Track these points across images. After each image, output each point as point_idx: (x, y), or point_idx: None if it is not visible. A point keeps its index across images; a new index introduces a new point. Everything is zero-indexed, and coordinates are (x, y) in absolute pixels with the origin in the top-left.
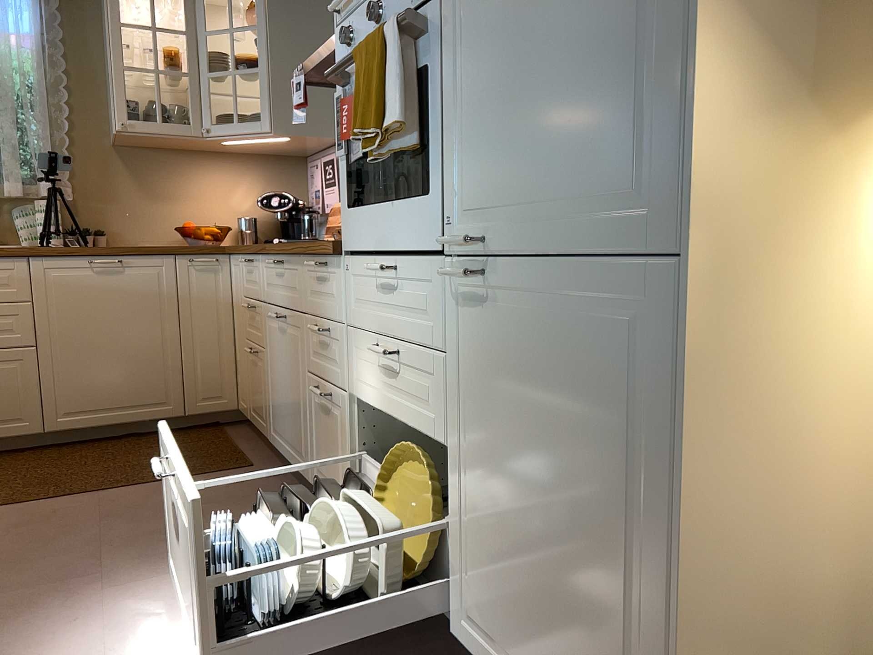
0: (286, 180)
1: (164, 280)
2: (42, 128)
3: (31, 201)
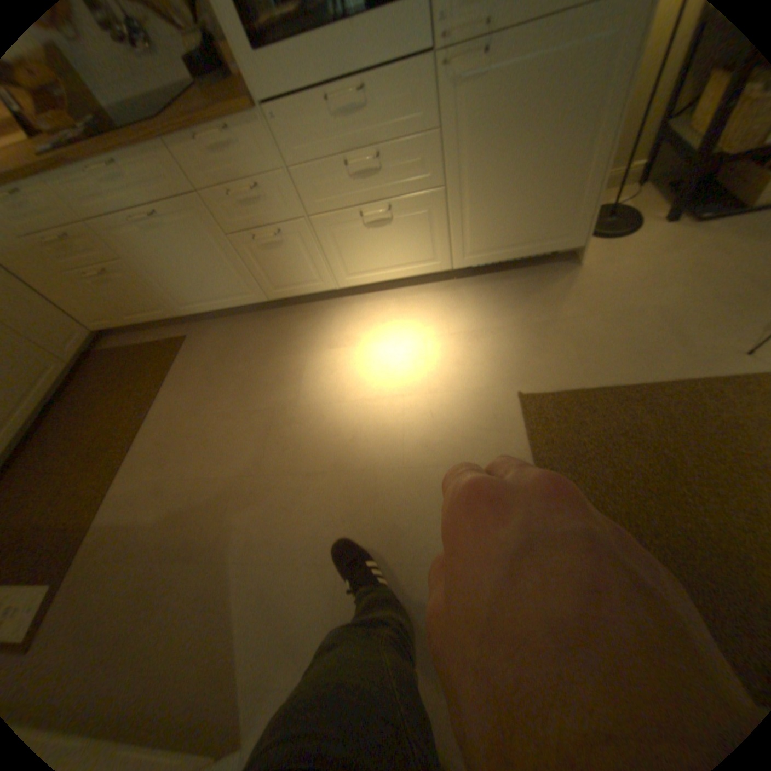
0: None
1: None
2: None
3: None
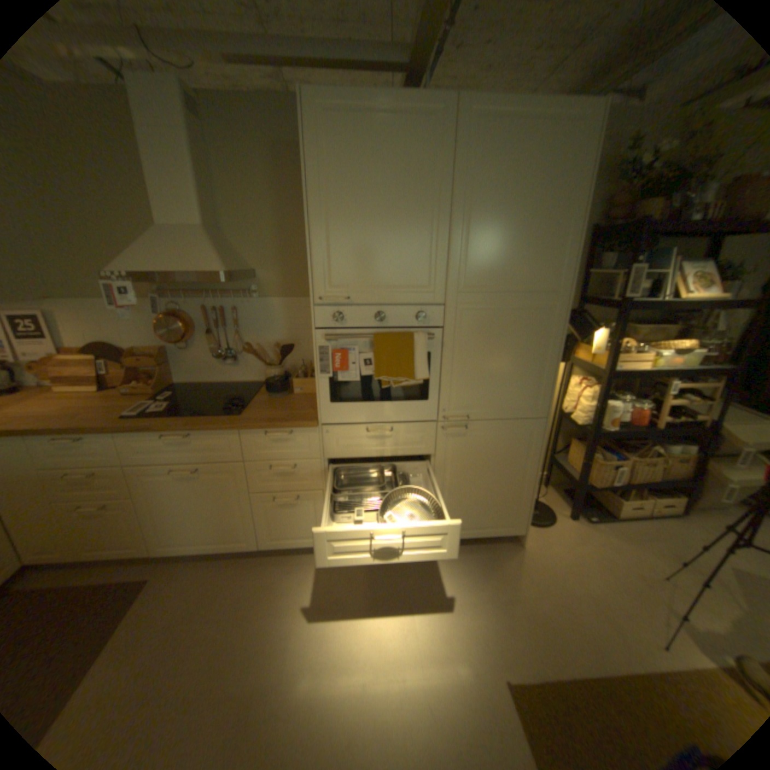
0: None
1: None
2: None
3: None
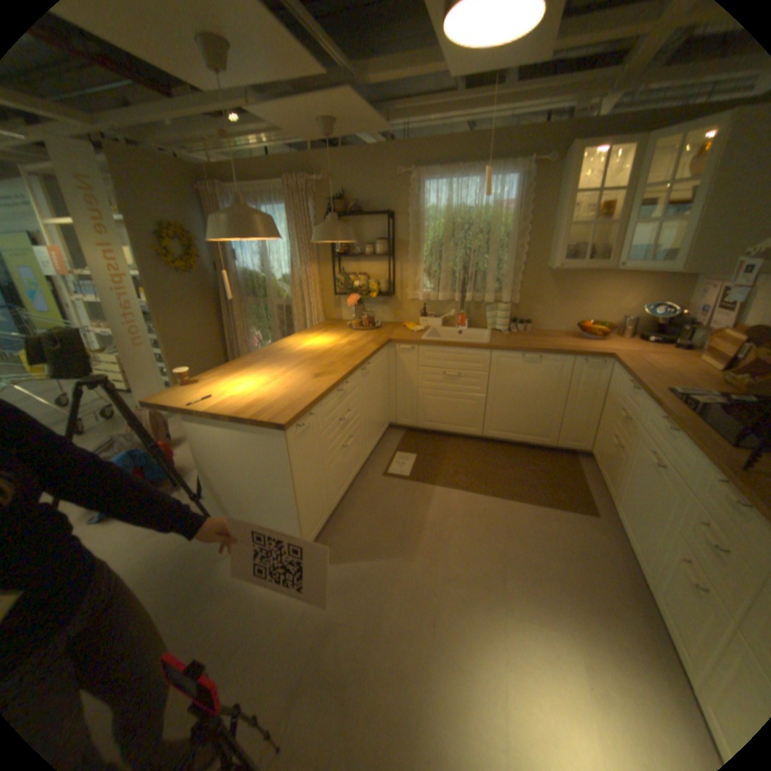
0: (674, 287)
1: (564, 370)
2: (509, 262)
3: (495, 301)
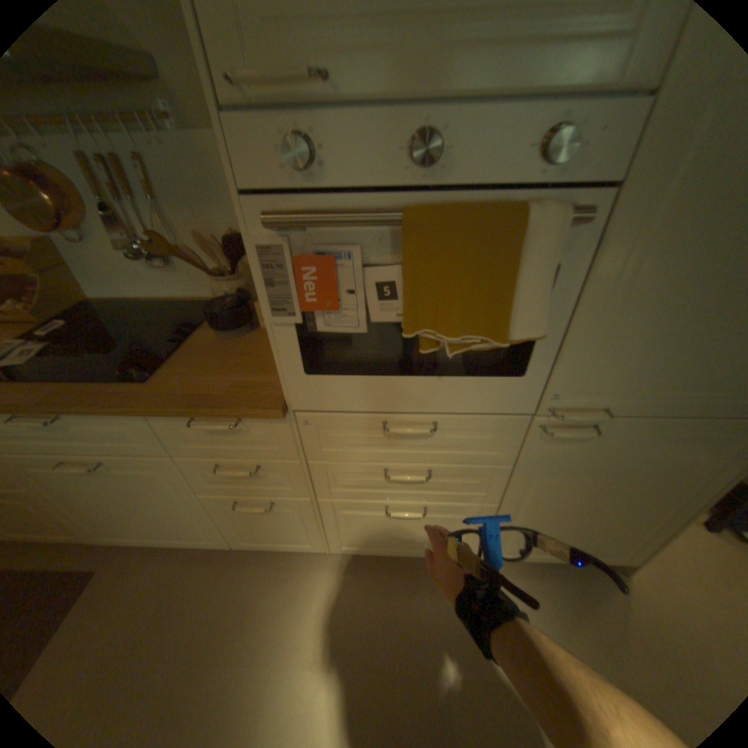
0: None
1: None
2: None
3: None
